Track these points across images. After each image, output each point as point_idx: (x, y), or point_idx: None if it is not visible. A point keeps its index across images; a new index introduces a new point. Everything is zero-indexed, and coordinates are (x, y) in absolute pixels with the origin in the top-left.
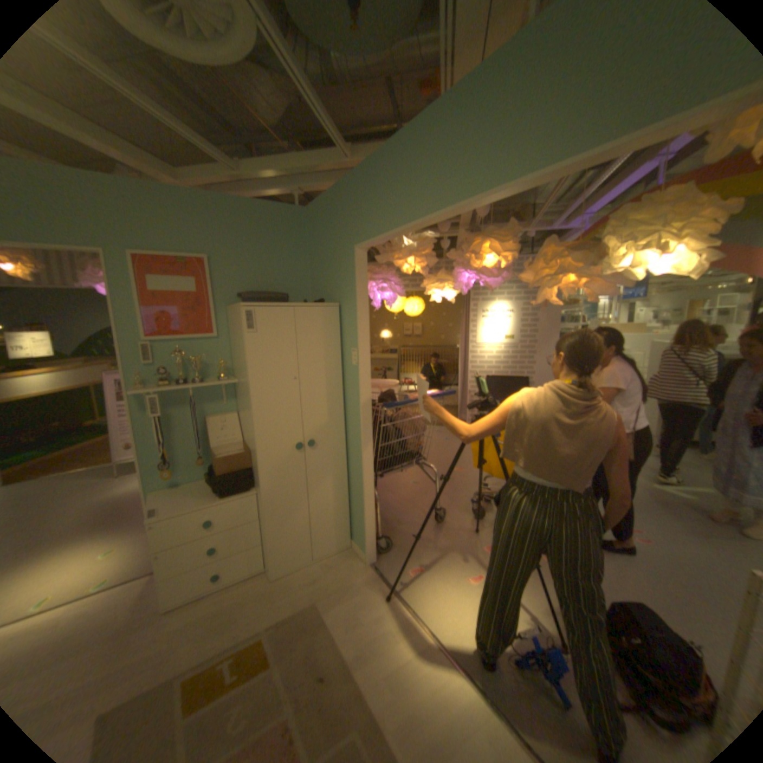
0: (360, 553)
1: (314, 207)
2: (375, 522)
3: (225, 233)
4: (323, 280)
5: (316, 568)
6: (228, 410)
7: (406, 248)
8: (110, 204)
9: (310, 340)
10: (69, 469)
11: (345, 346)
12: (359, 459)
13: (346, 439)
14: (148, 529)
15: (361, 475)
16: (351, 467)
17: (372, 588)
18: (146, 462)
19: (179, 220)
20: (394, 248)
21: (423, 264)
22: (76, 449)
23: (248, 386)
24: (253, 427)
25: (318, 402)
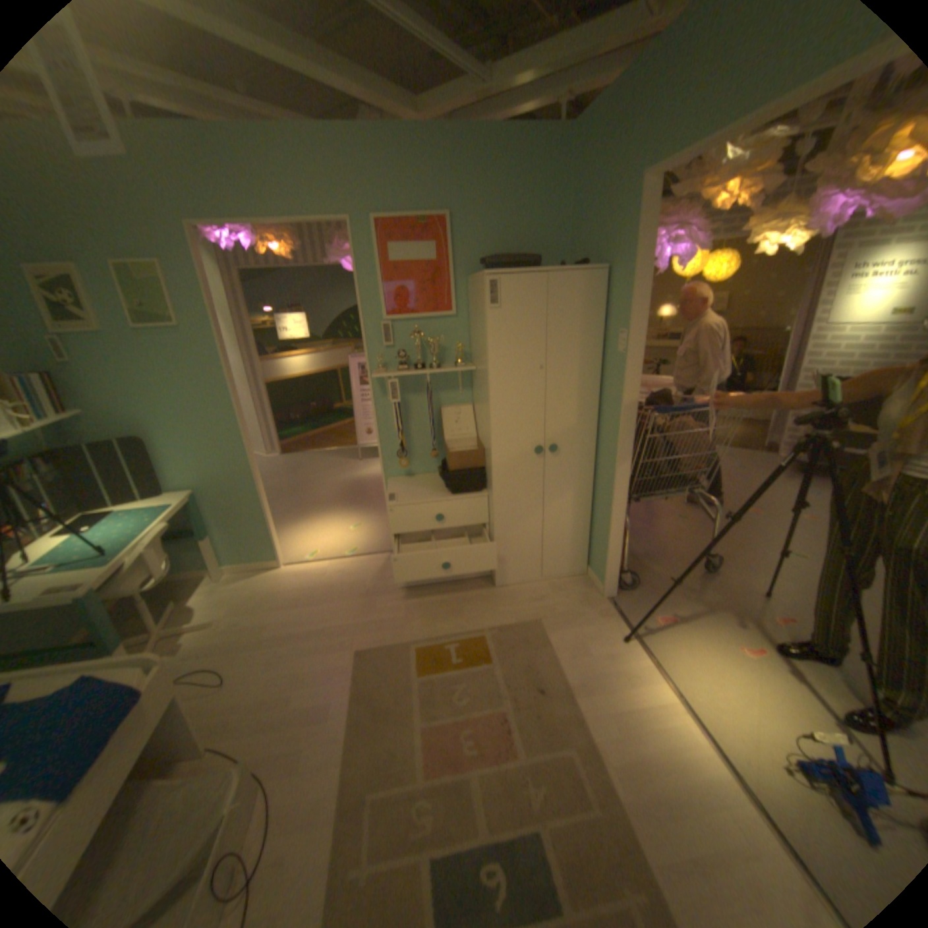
0: (598, 582)
1: (588, 117)
2: (621, 552)
3: (470, 177)
4: (589, 231)
5: (545, 585)
6: (463, 401)
7: (729, 163)
8: (354, 159)
9: (564, 317)
10: (325, 446)
11: (611, 325)
12: (611, 475)
13: (596, 447)
14: (390, 510)
15: (611, 494)
16: (599, 482)
17: (608, 622)
18: (387, 447)
19: (421, 167)
20: (706, 166)
21: (756, 189)
22: (329, 429)
23: (487, 375)
24: (489, 422)
25: (566, 398)
